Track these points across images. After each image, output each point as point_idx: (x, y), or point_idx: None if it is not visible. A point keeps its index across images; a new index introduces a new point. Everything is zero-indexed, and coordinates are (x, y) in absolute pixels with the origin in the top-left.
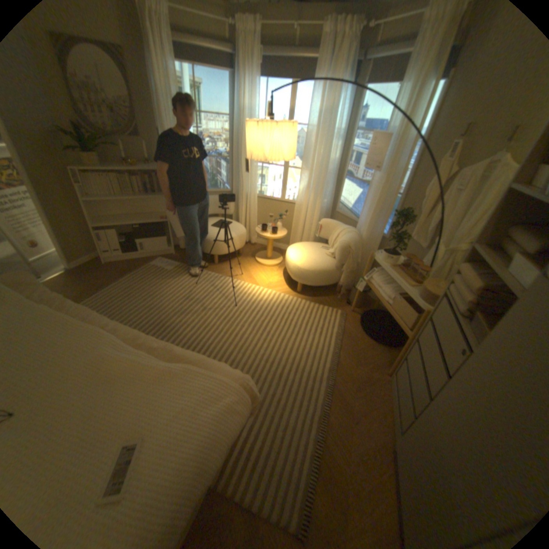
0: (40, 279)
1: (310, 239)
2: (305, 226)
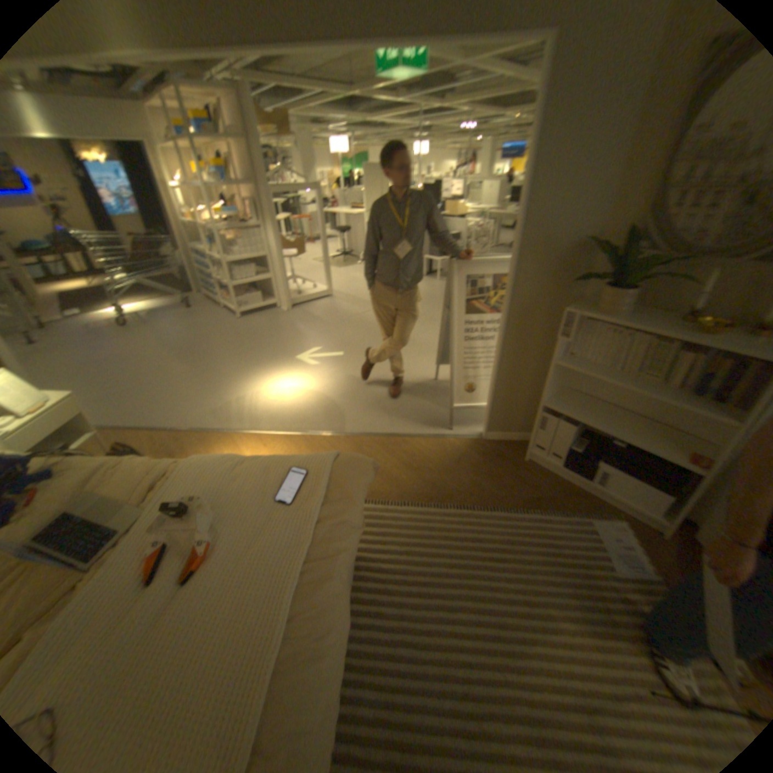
0: (449, 431)
1: None
2: None
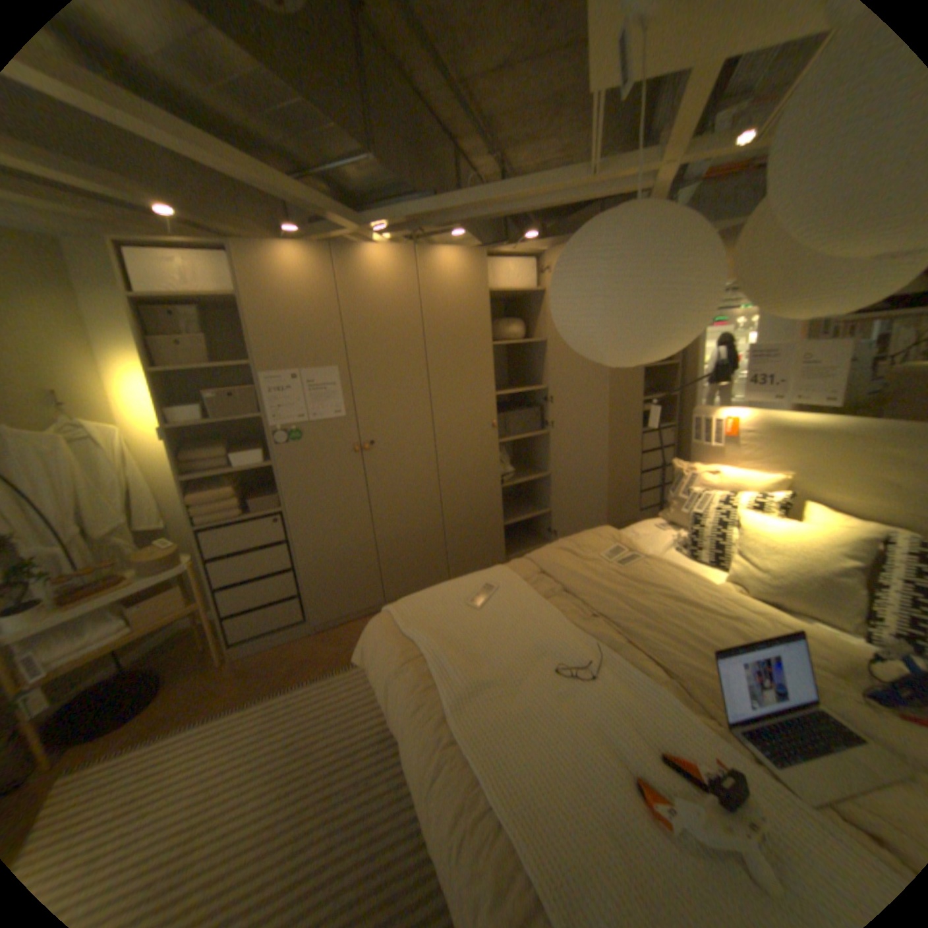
0: None
1: None
2: None
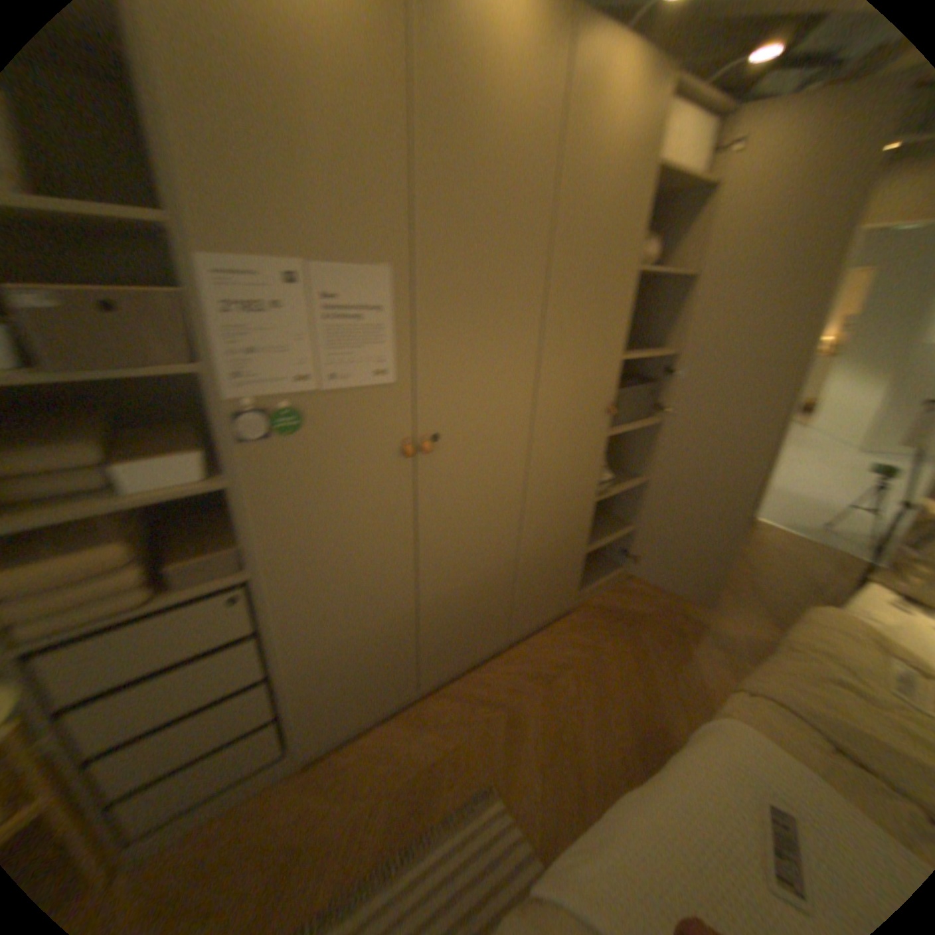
0: None
1: None
2: None
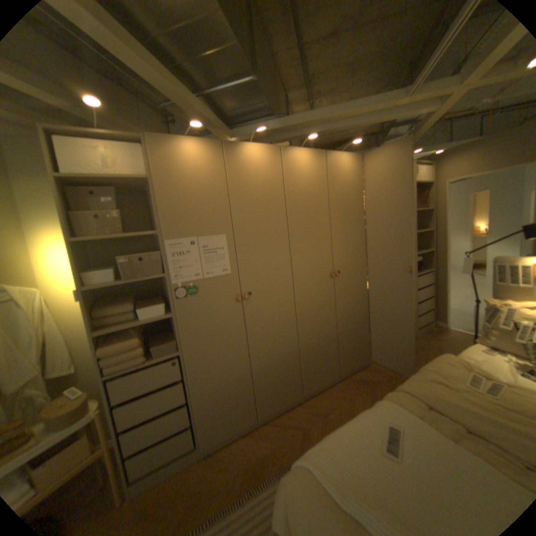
0: None
1: None
2: None
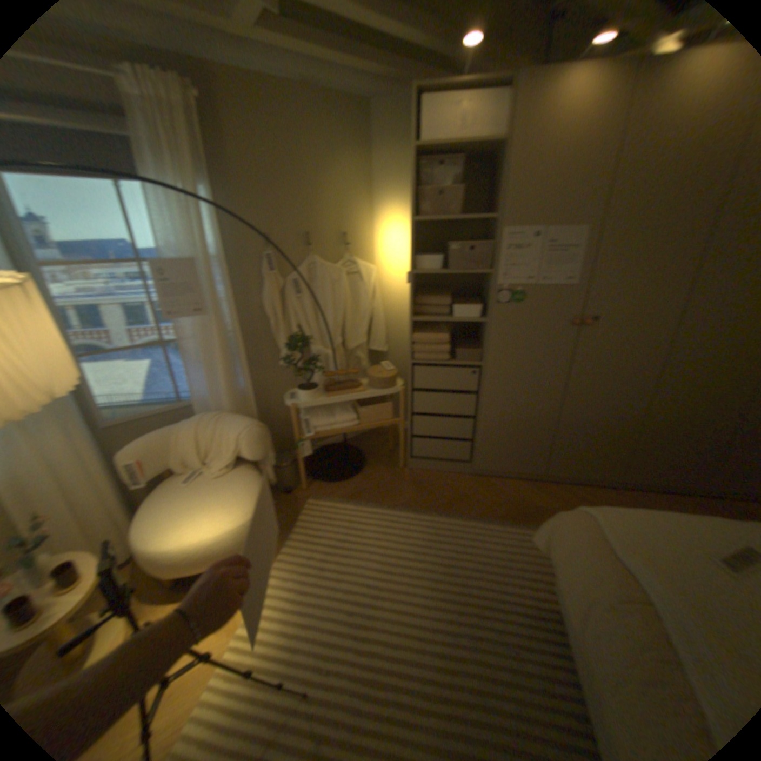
0: None
1: (111, 512)
2: (77, 505)
